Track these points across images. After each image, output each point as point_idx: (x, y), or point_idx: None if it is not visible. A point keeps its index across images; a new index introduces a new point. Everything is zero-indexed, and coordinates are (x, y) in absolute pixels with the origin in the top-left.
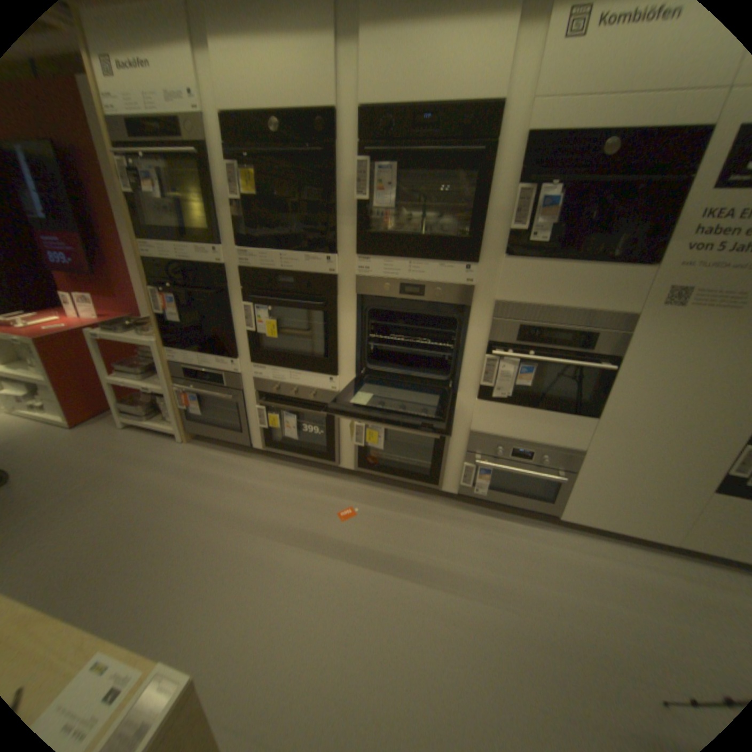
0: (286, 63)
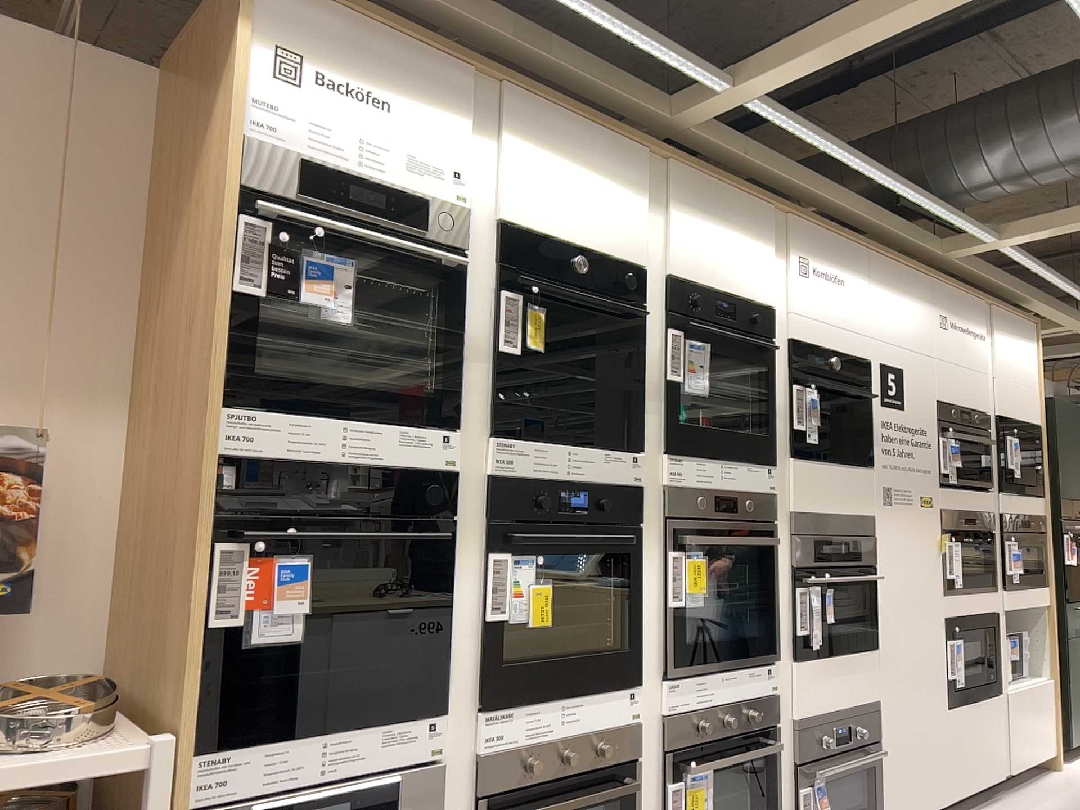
0: (598, 206)
